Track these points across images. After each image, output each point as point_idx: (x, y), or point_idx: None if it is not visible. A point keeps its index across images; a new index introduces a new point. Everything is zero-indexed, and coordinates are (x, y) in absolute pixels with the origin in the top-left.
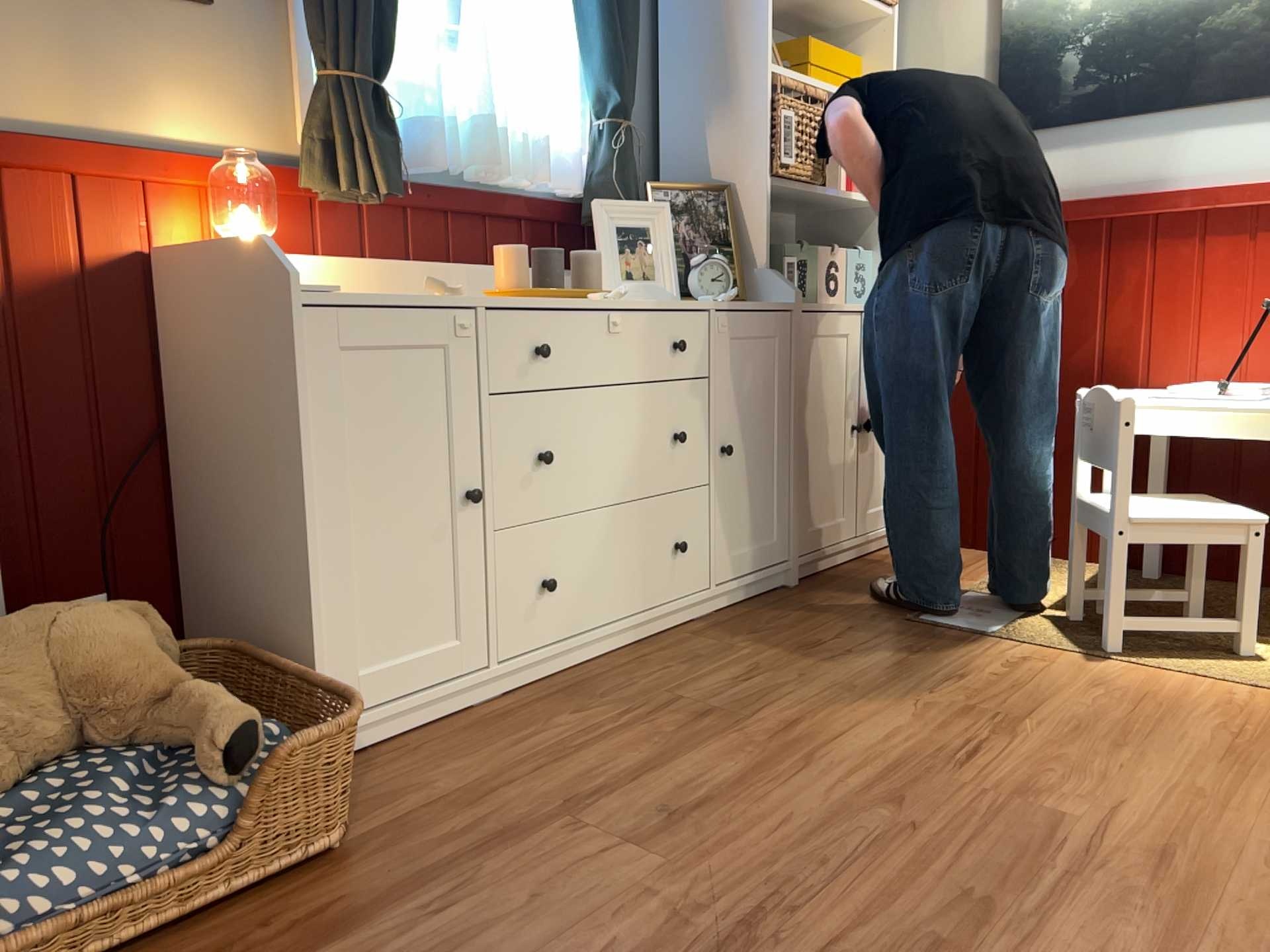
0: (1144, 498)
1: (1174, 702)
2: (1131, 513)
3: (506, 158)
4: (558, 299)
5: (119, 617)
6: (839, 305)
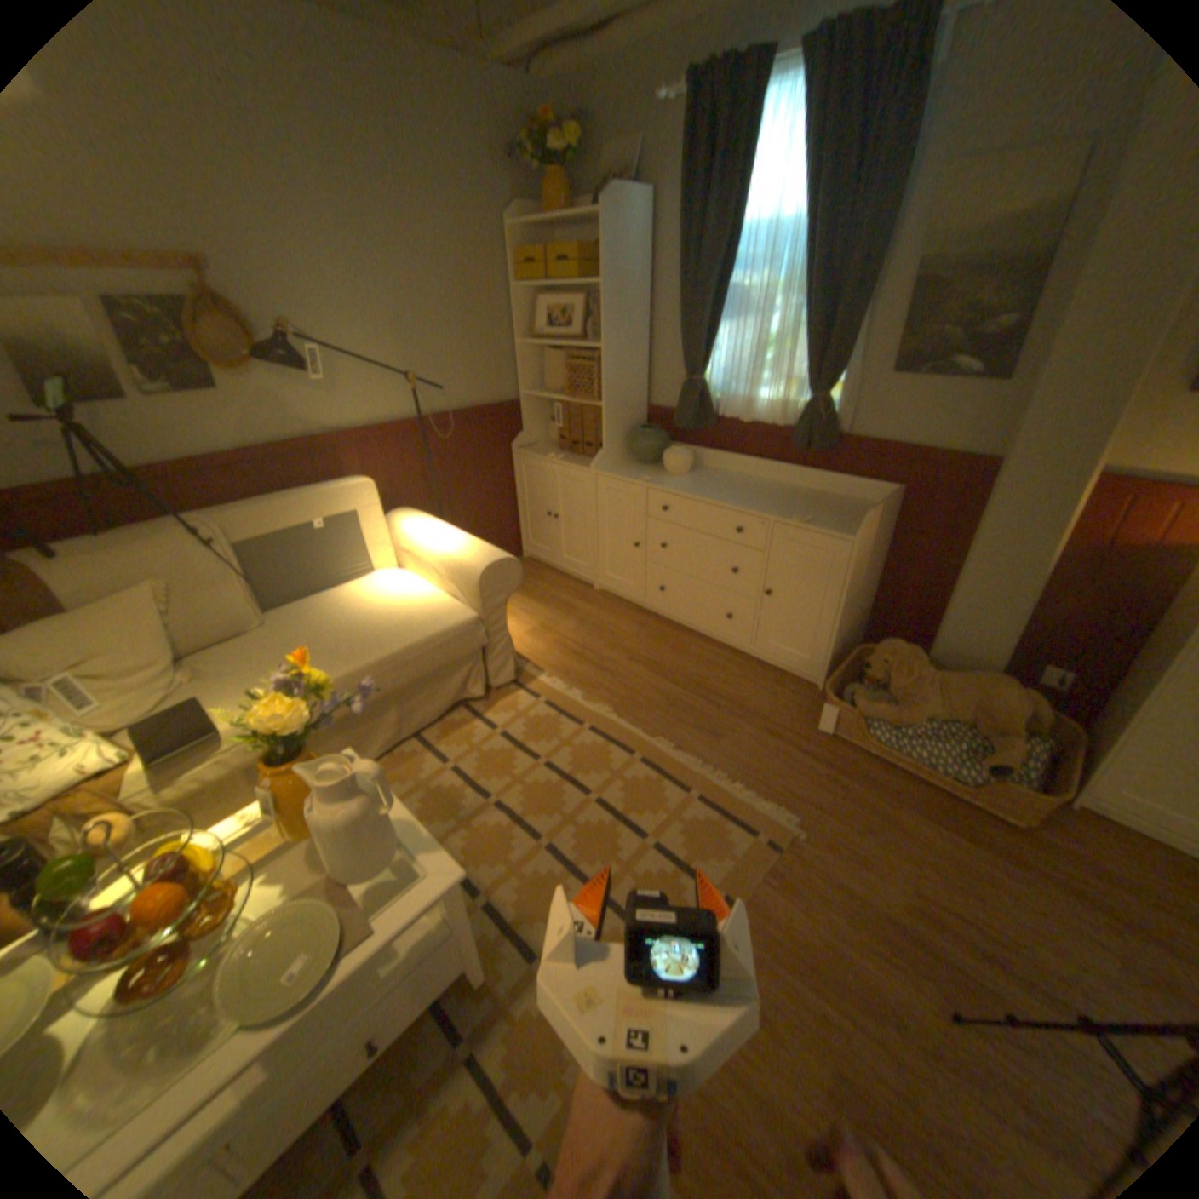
0: None
1: None
2: None
3: None
4: None
5: (1021, 700)
6: None
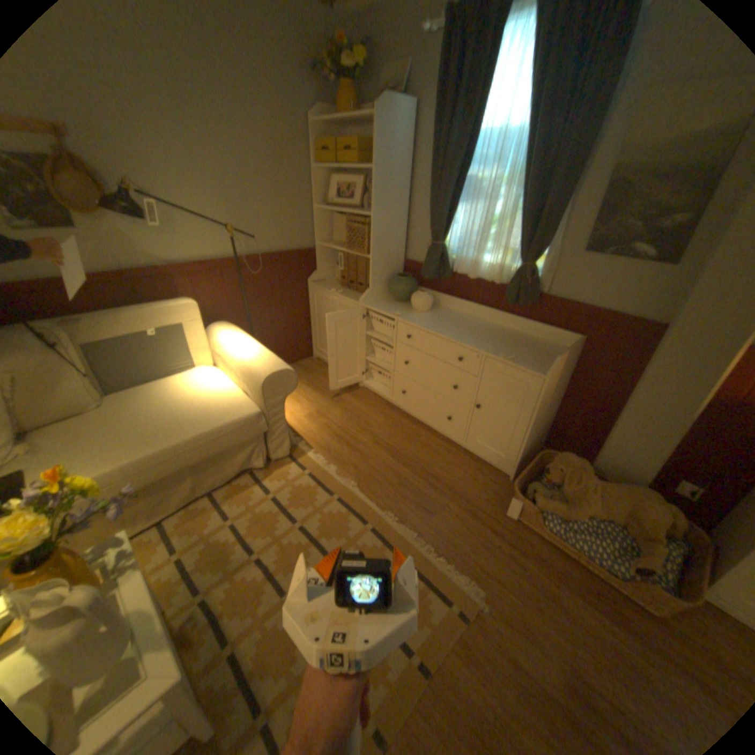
0: None
1: None
2: None
3: None
4: None
5: (665, 514)
6: None
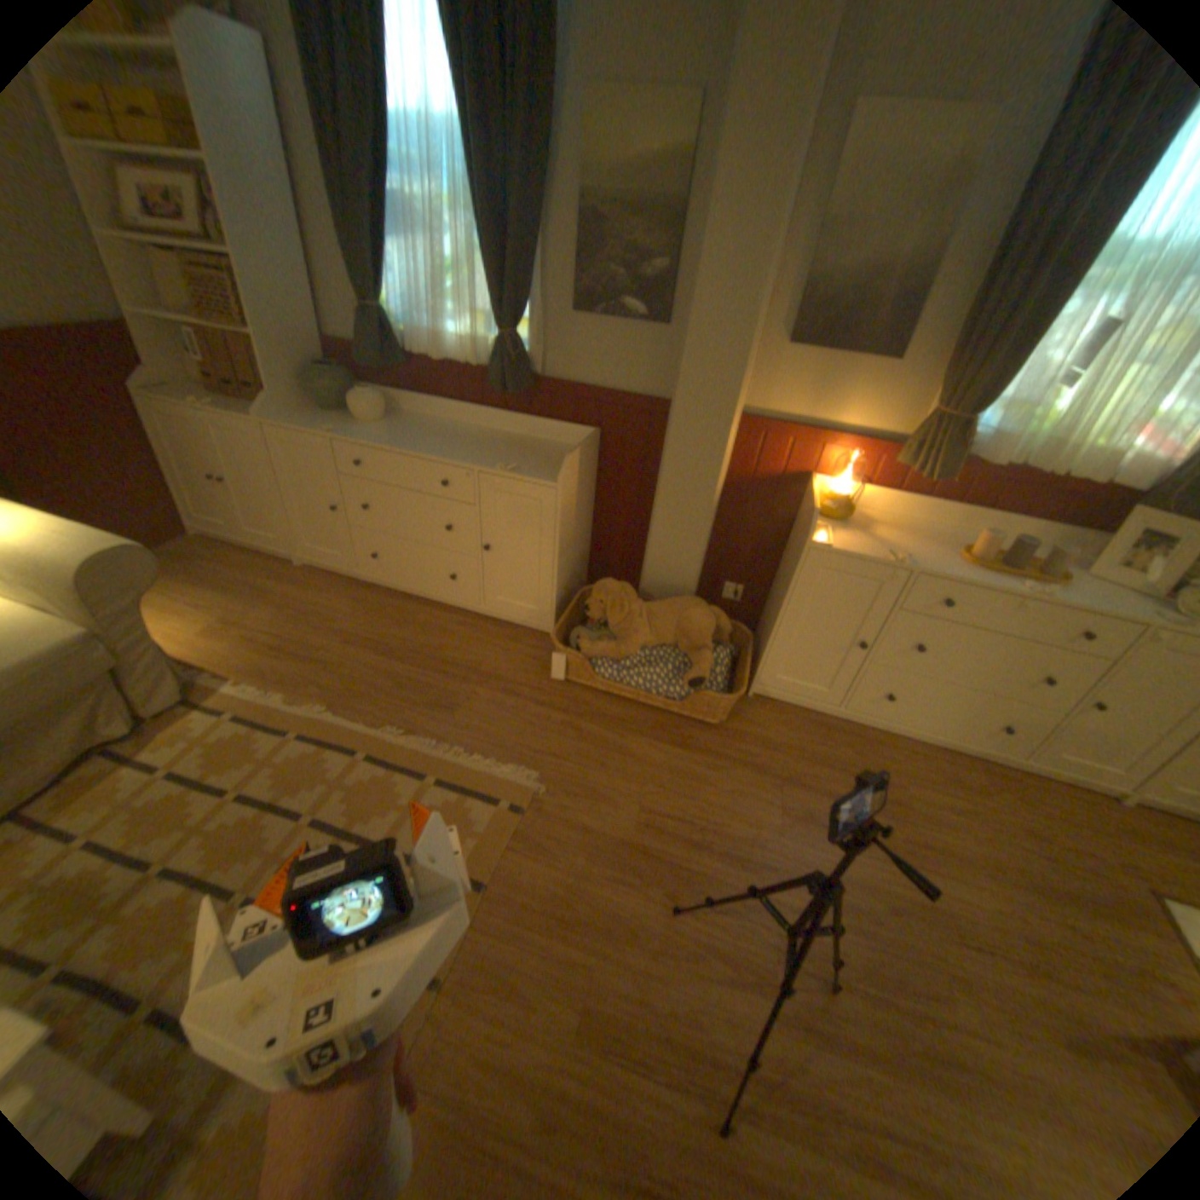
0: None
1: None
2: None
3: (1082, 457)
4: (1007, 574)
5: (706, 617)
6: None
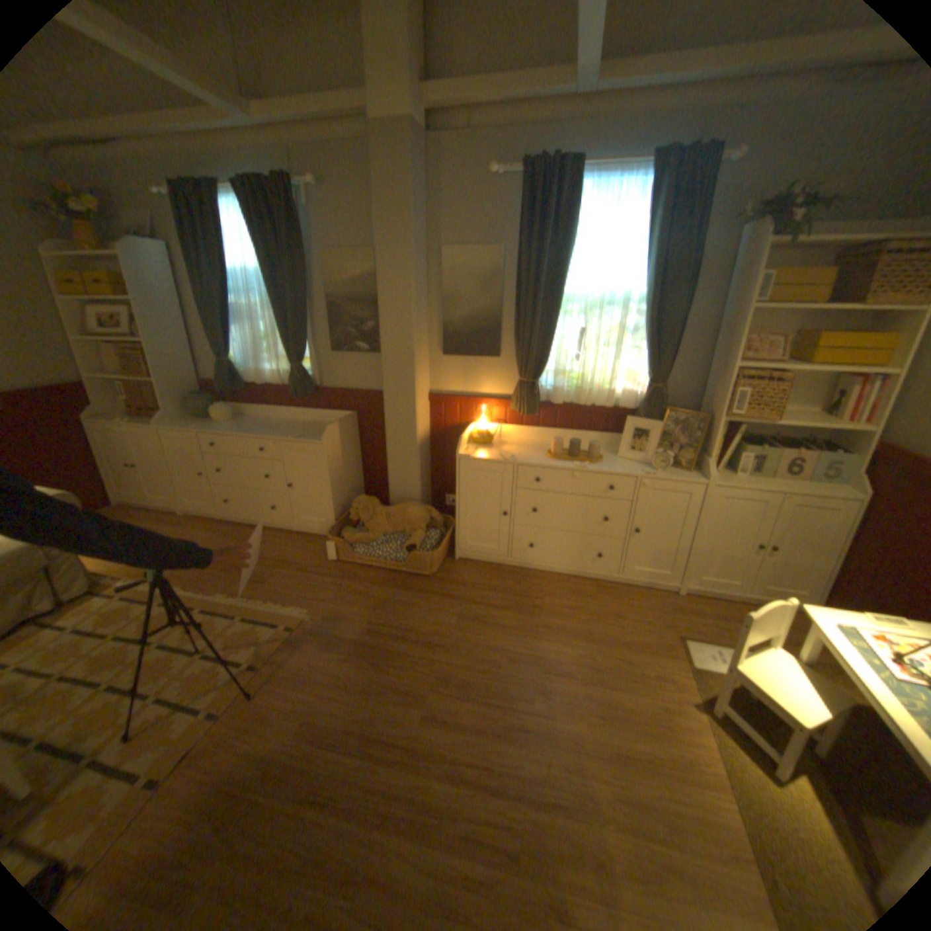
0: (803, 676)
1: (672, 742)
2: (748, 669)
3: (599, 396)
4: (567, 461)
5: (420, 511)
6: (781, 485)
